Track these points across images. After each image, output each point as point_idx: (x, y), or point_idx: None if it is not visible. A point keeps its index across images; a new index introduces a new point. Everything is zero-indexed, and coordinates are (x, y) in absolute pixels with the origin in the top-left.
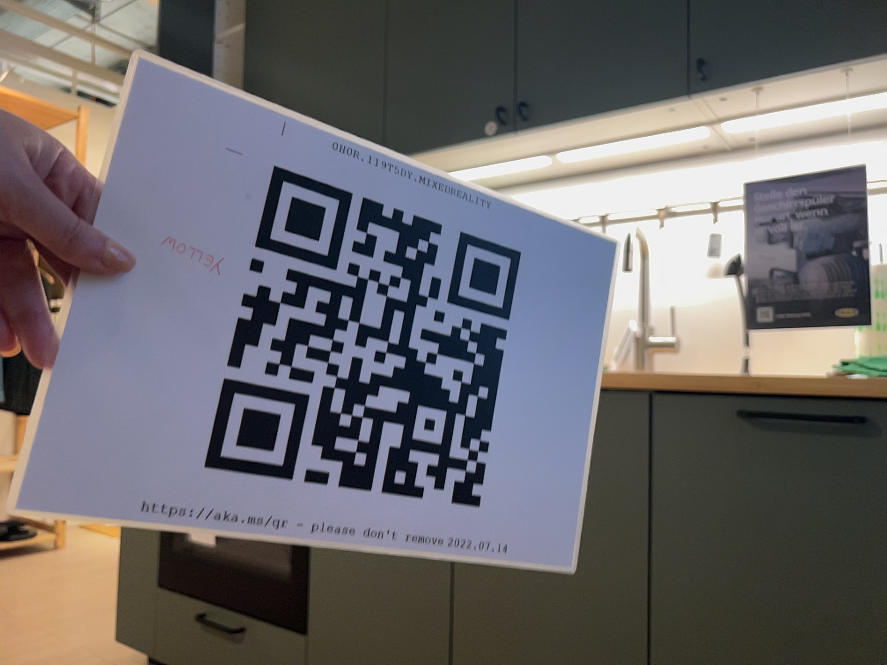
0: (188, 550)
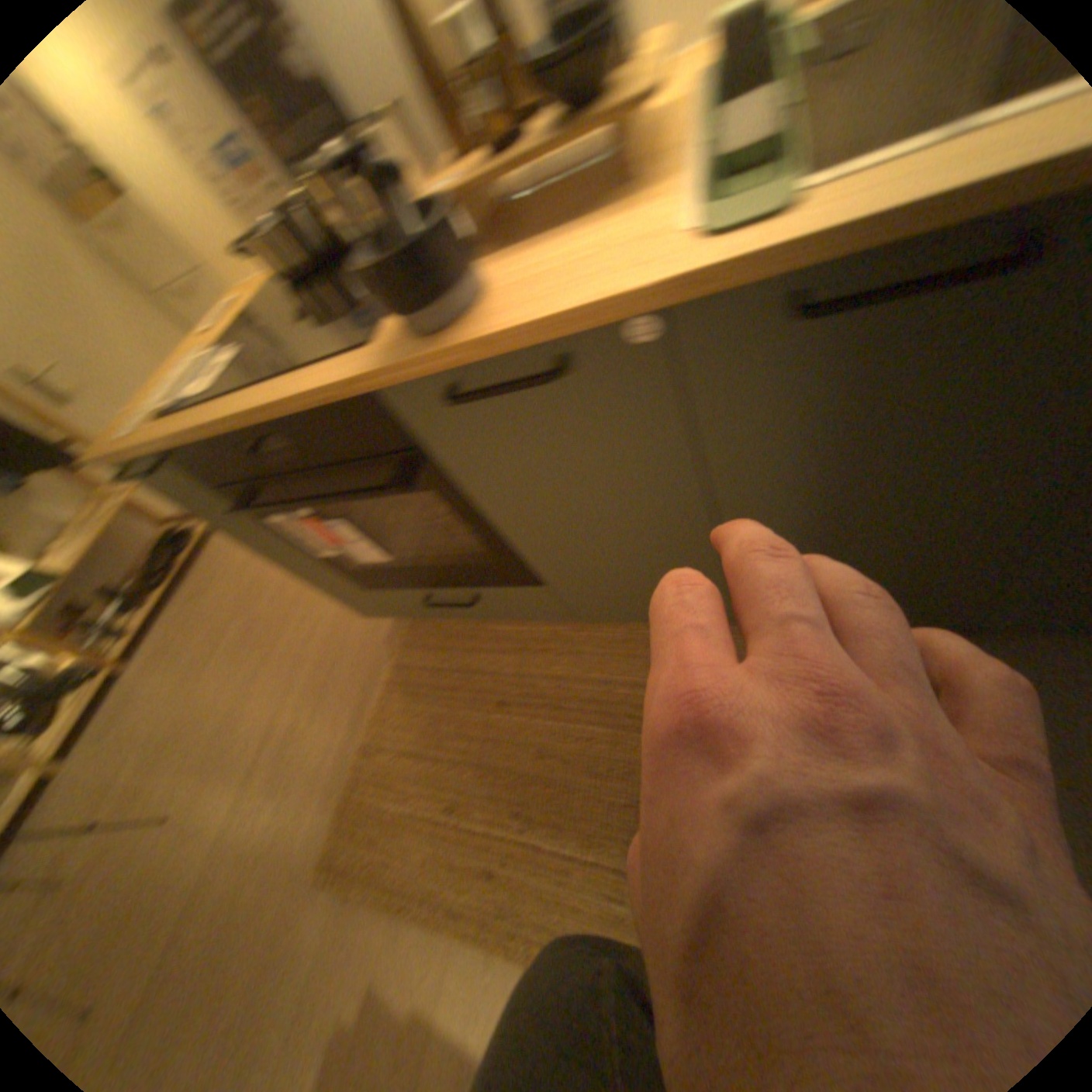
0: (356, 558)
